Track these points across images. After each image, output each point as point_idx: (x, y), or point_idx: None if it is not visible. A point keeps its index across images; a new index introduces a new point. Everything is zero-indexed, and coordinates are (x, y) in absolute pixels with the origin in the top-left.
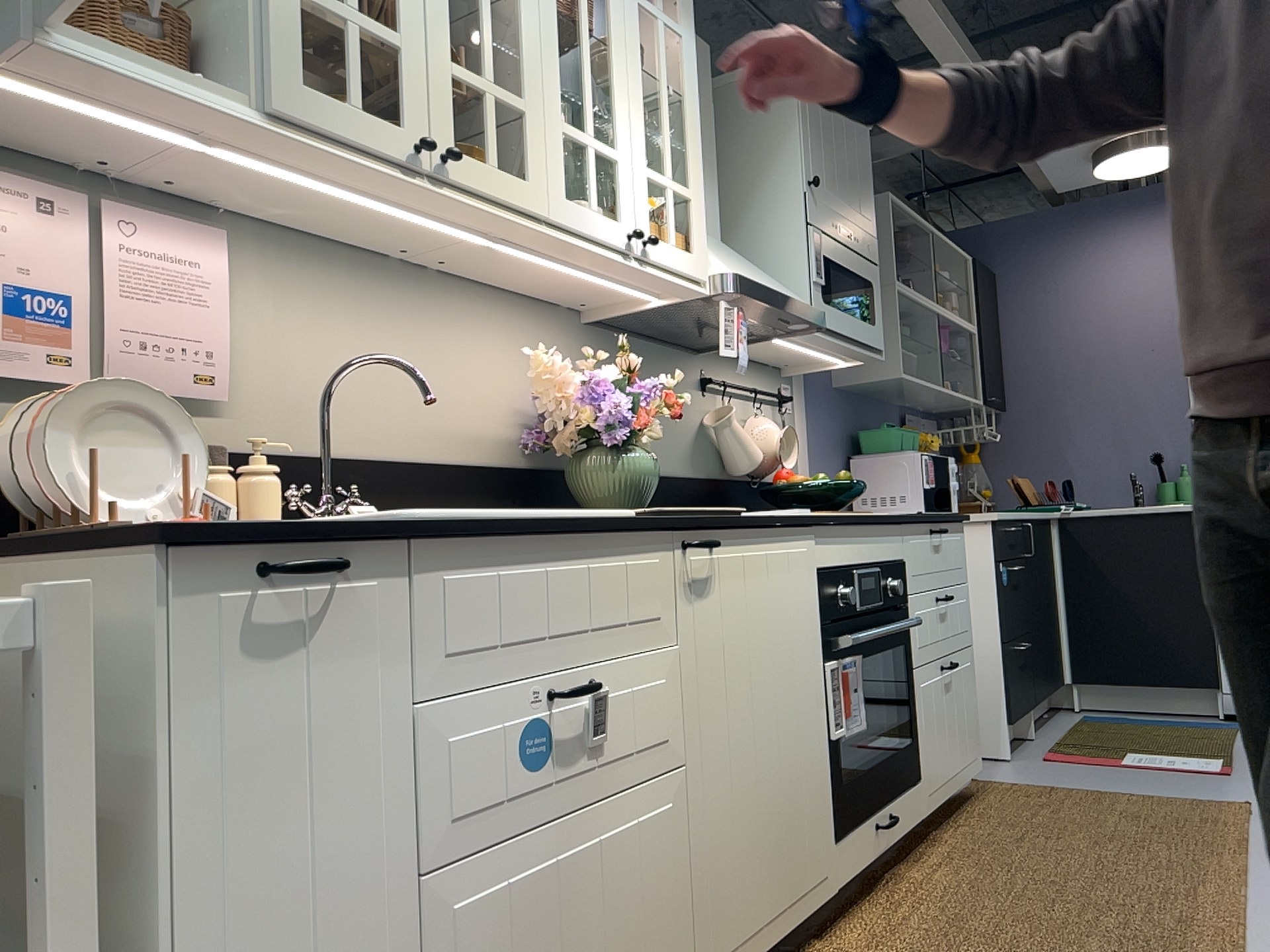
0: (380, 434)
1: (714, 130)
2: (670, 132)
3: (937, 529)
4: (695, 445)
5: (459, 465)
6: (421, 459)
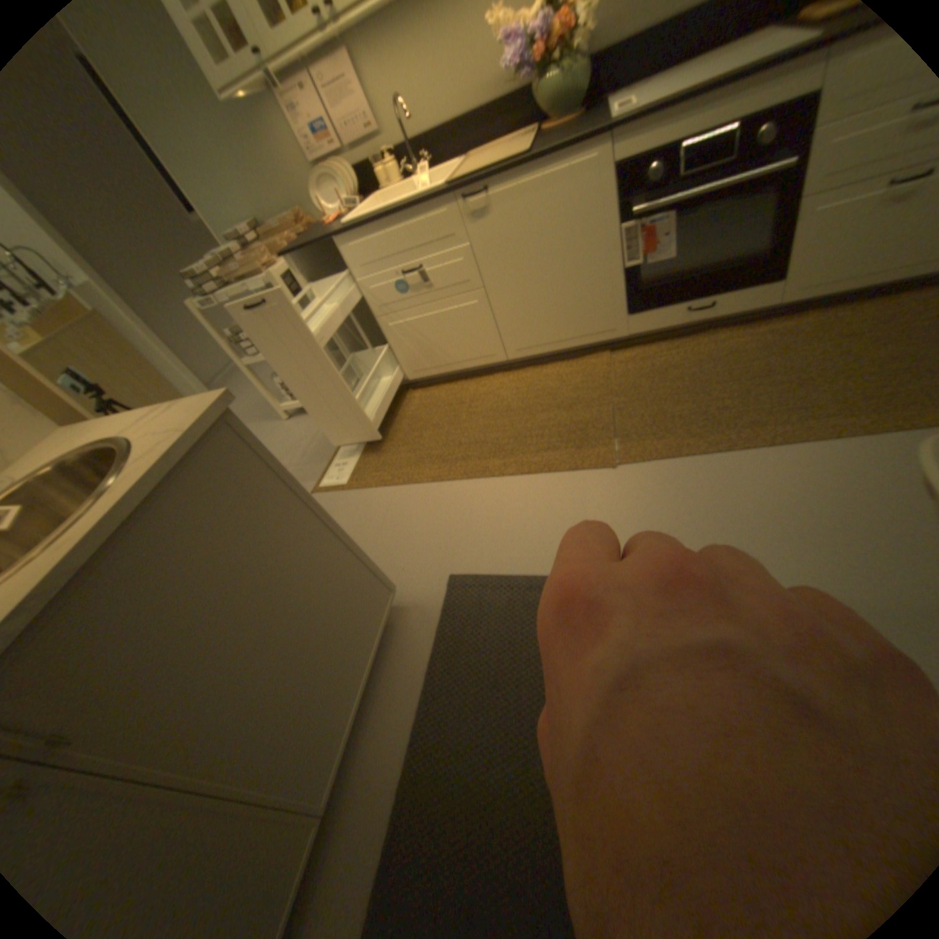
0: (444, 105)
1: None
2: None
3: None
4: None
5: (489, 100)
6: (468, 108)
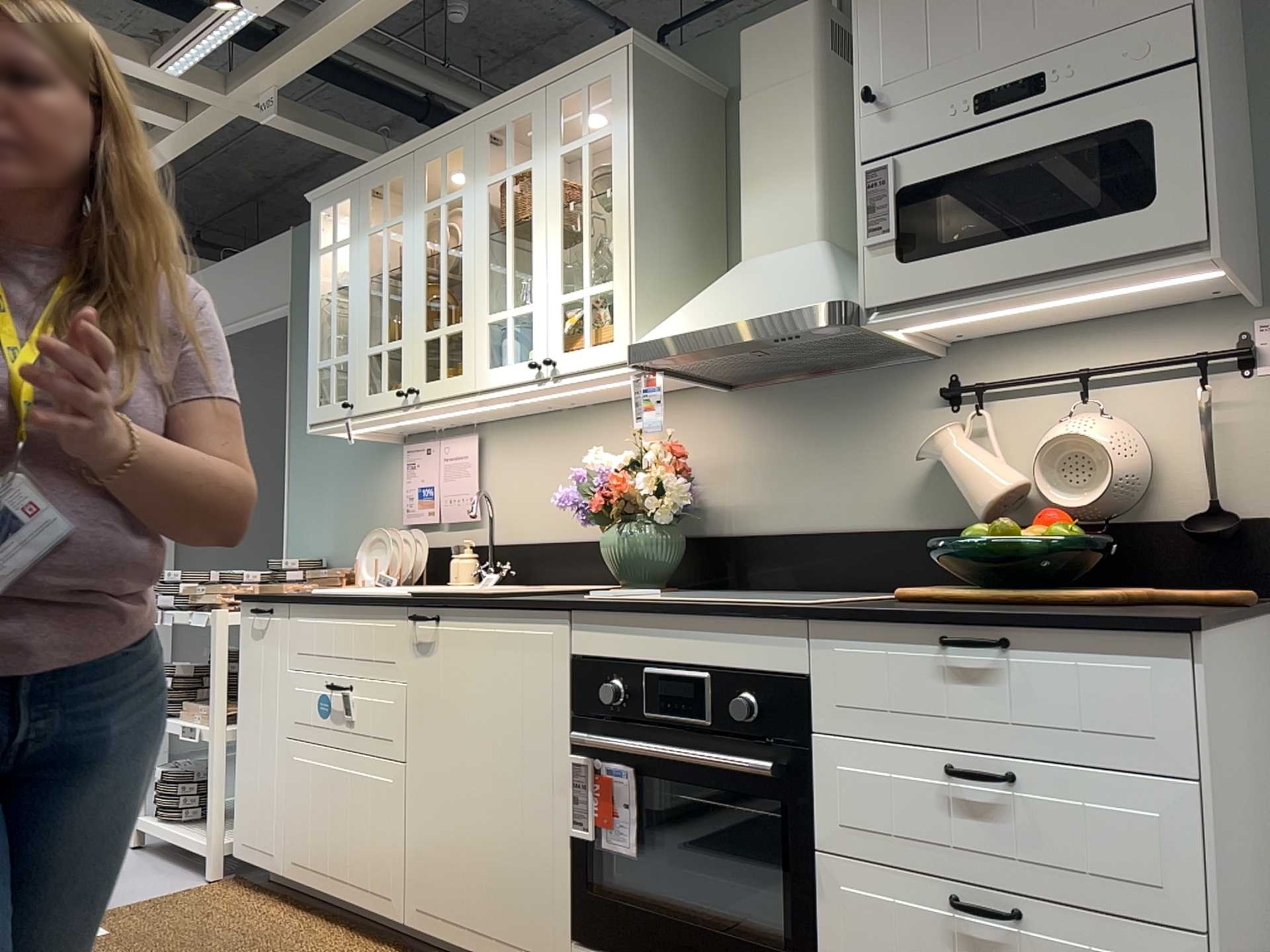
0: (551, 526)
1: (806, 105)
2: (587, 242)
3: (964, 637)
4: (917, 485)
5: (597, 541)
6: (574, 539)
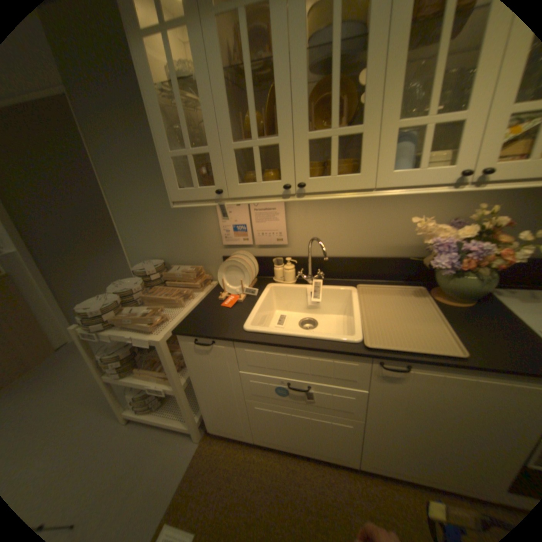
0: (345, 248)
1: None
2: None
3: None
4: None
5: (383, 258)
6: (364, 256)
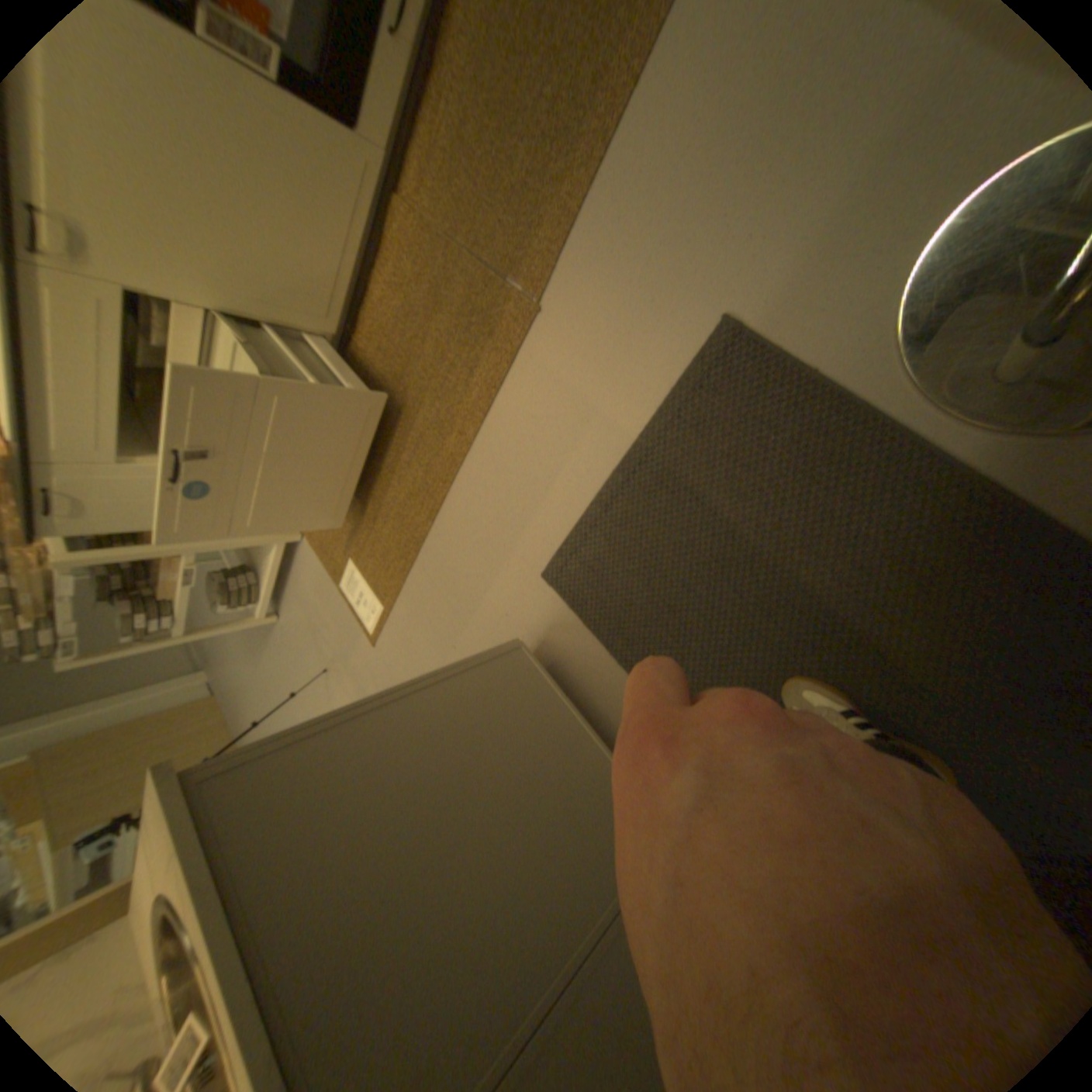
0: None
1: None
2: None
3: None
4: None
5: None
6: None
